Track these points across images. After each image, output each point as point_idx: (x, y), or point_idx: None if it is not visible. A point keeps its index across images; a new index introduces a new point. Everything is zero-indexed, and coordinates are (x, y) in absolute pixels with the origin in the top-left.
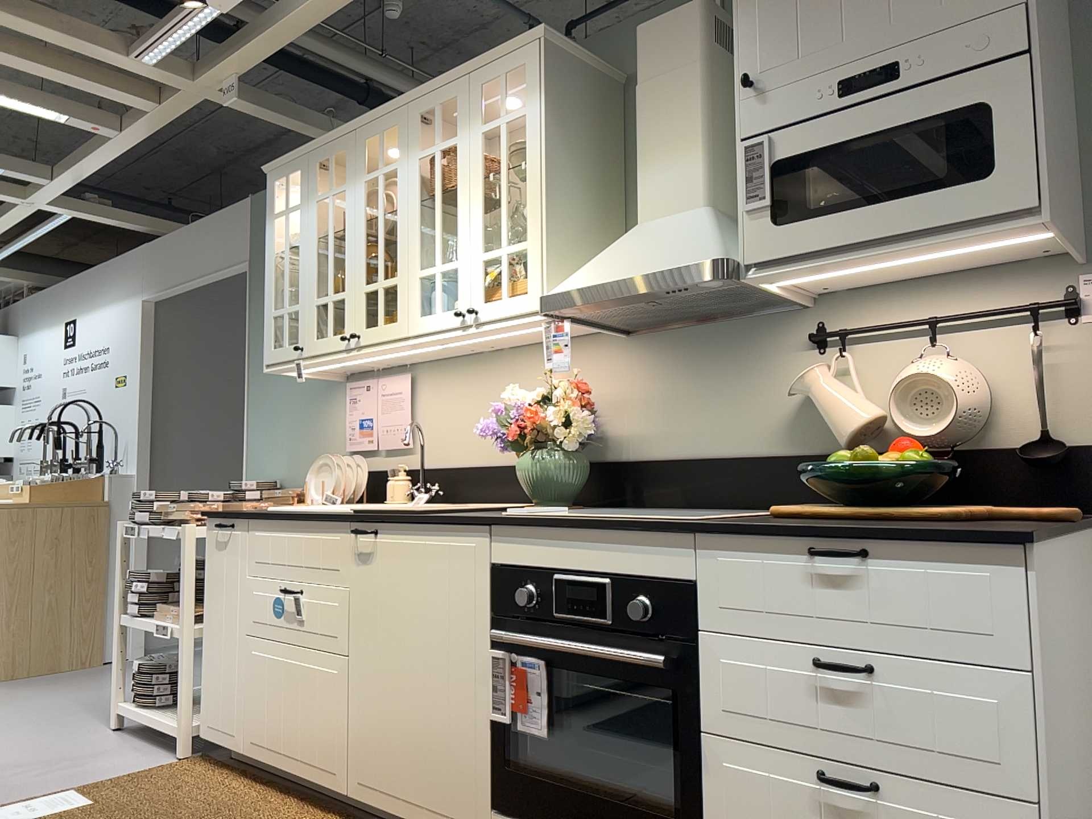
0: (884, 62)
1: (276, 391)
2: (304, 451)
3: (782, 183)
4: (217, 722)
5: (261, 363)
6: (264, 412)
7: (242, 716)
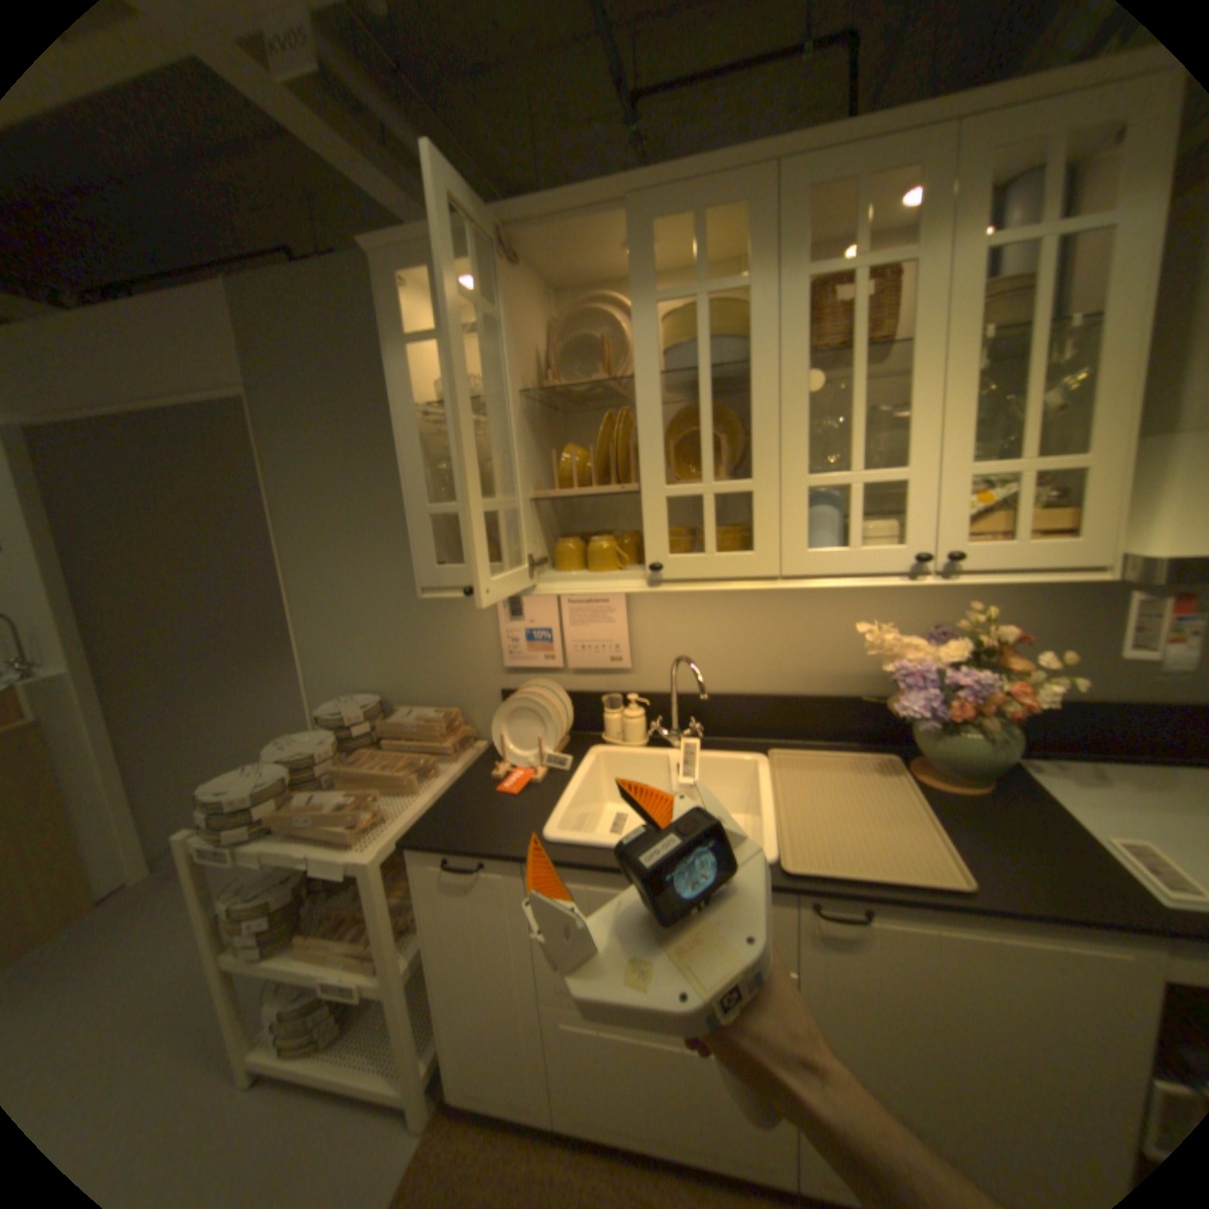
0: None
1: (345, 580)
2: (418, 660)
3: None
4: (486, 1096)
5: (305, 541)
6: (326, 608)
7: (547, 1094)
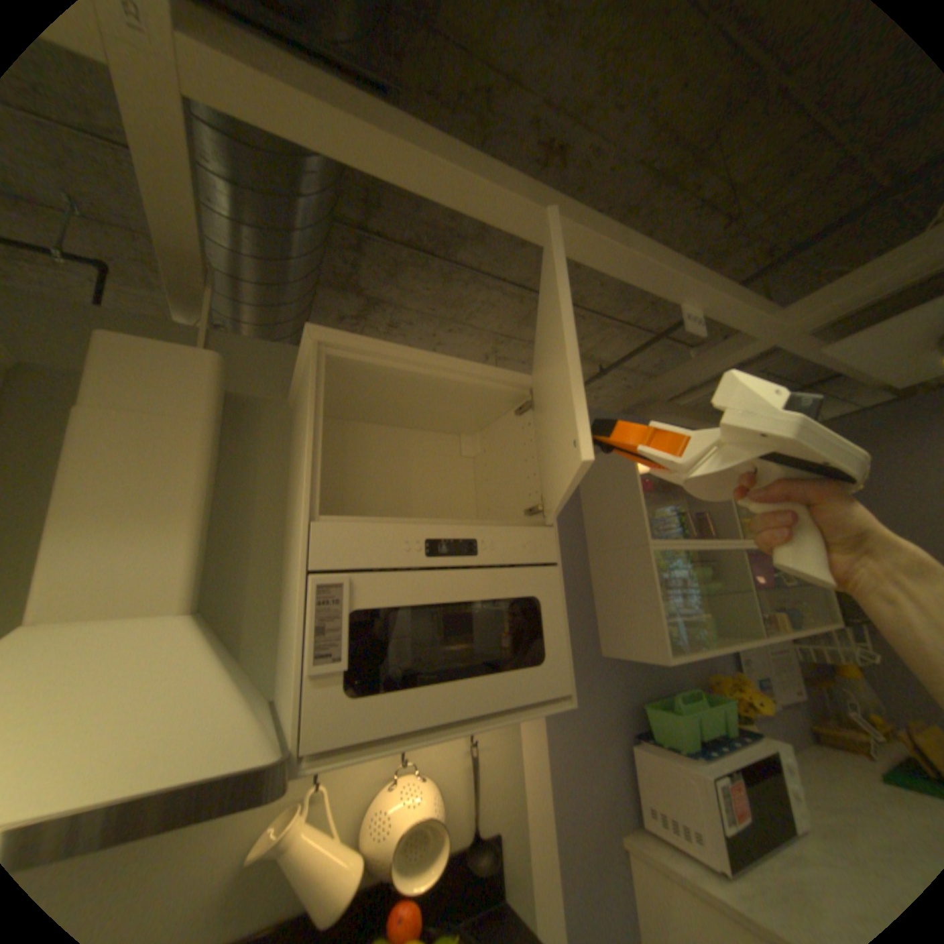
0: (468, 533)
1: None
2: None
3: (361, 638)
4: None
5: None
6: None
7: None
